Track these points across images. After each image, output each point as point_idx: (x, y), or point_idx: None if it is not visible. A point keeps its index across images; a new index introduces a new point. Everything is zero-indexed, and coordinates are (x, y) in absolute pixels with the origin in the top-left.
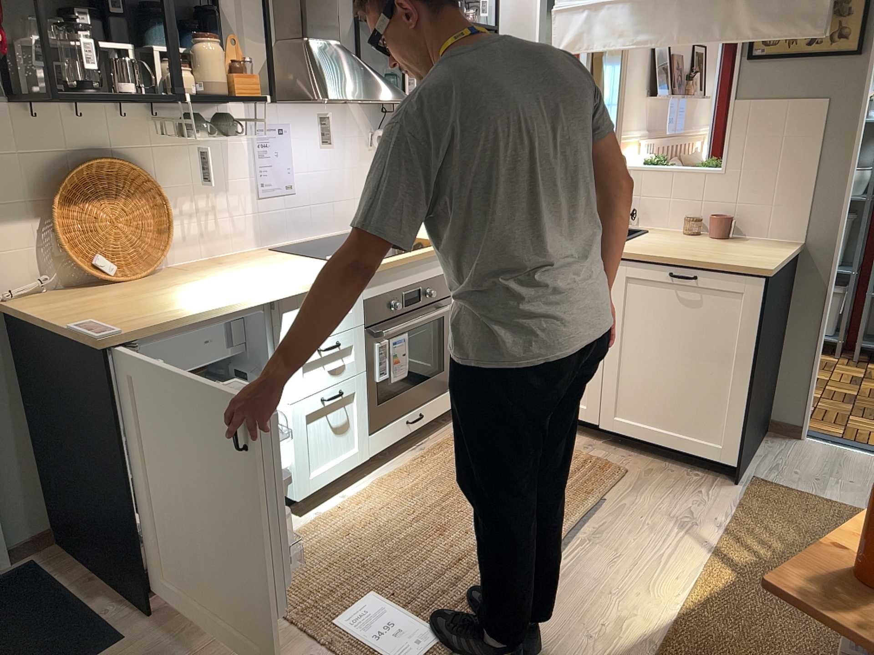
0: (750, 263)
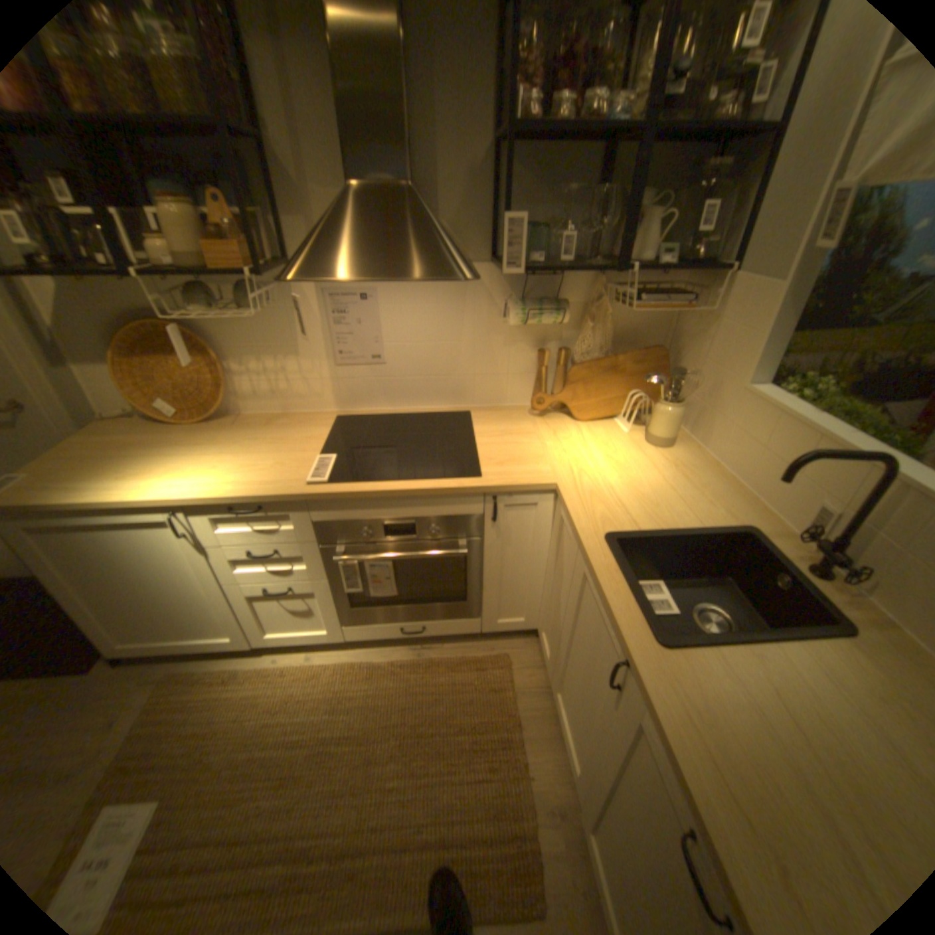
0: None
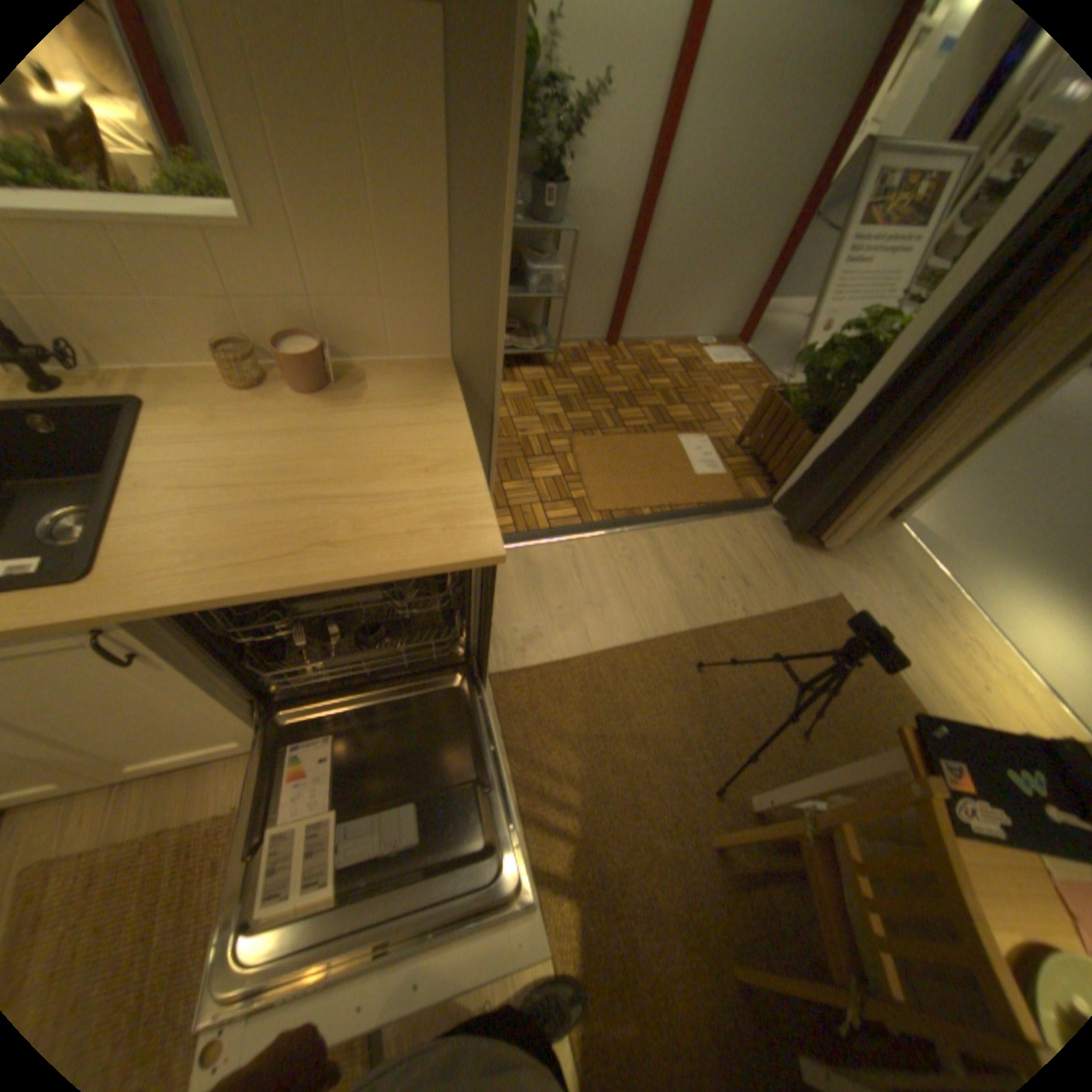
0: (448, 540)
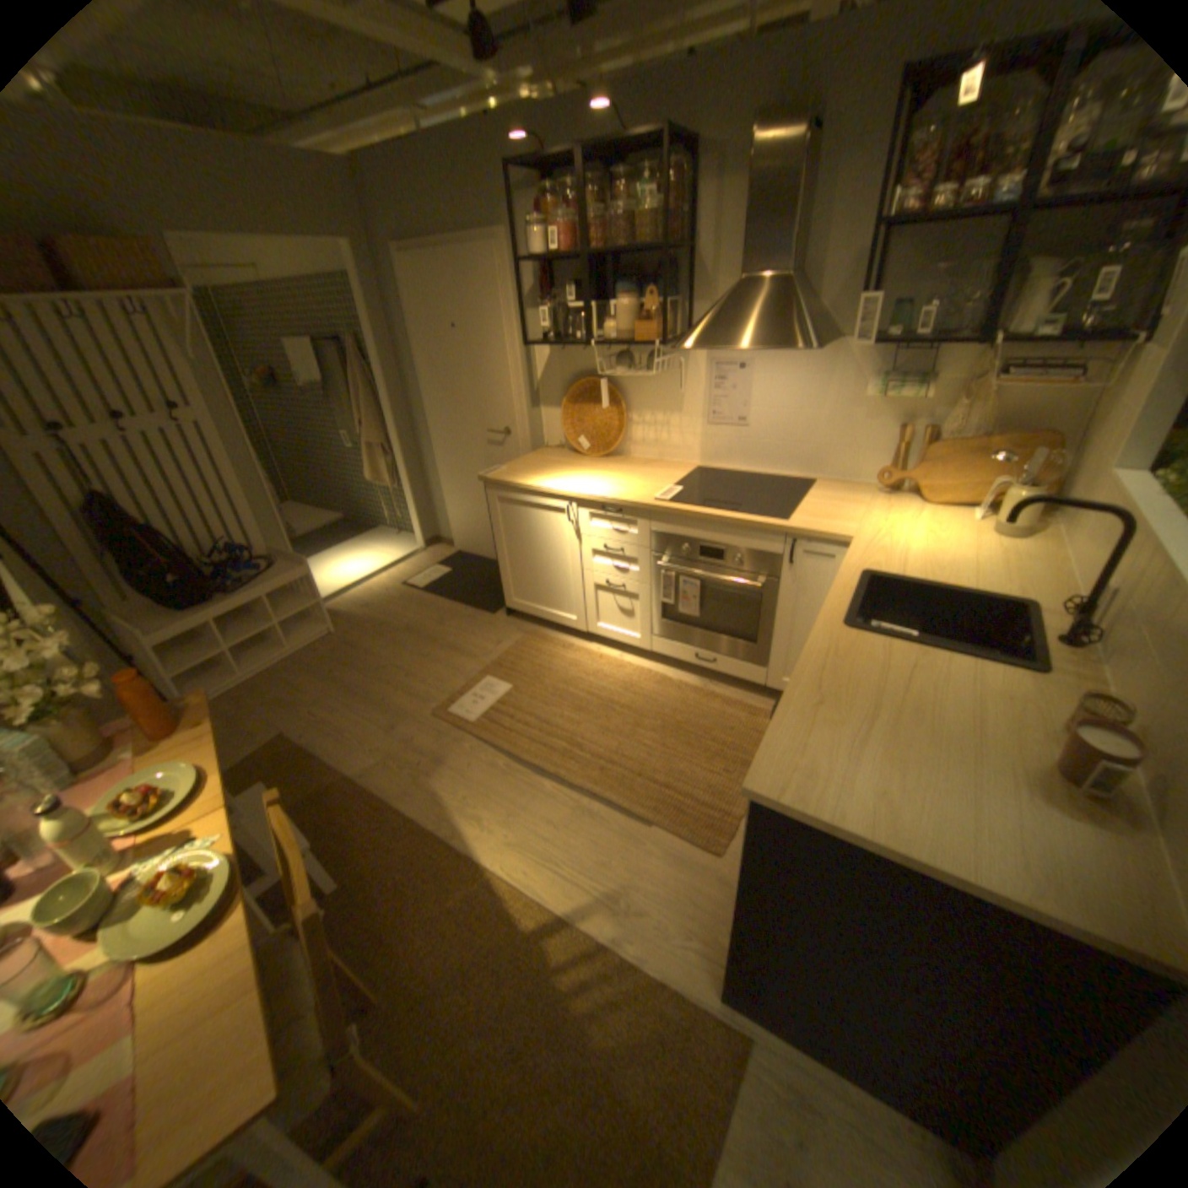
0: (784, 766)
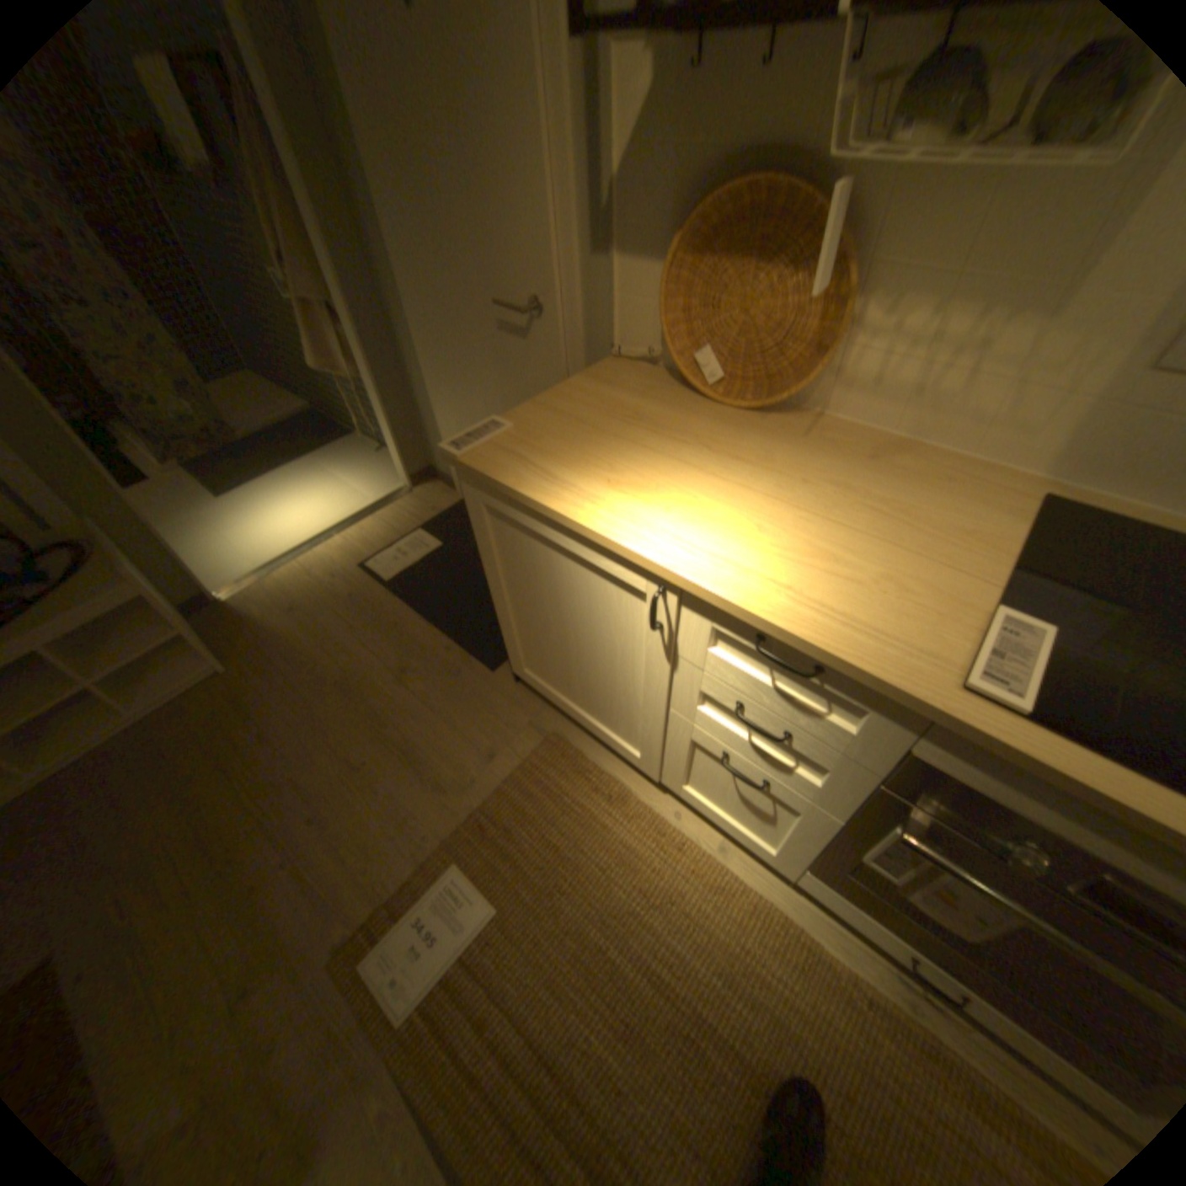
0: None
